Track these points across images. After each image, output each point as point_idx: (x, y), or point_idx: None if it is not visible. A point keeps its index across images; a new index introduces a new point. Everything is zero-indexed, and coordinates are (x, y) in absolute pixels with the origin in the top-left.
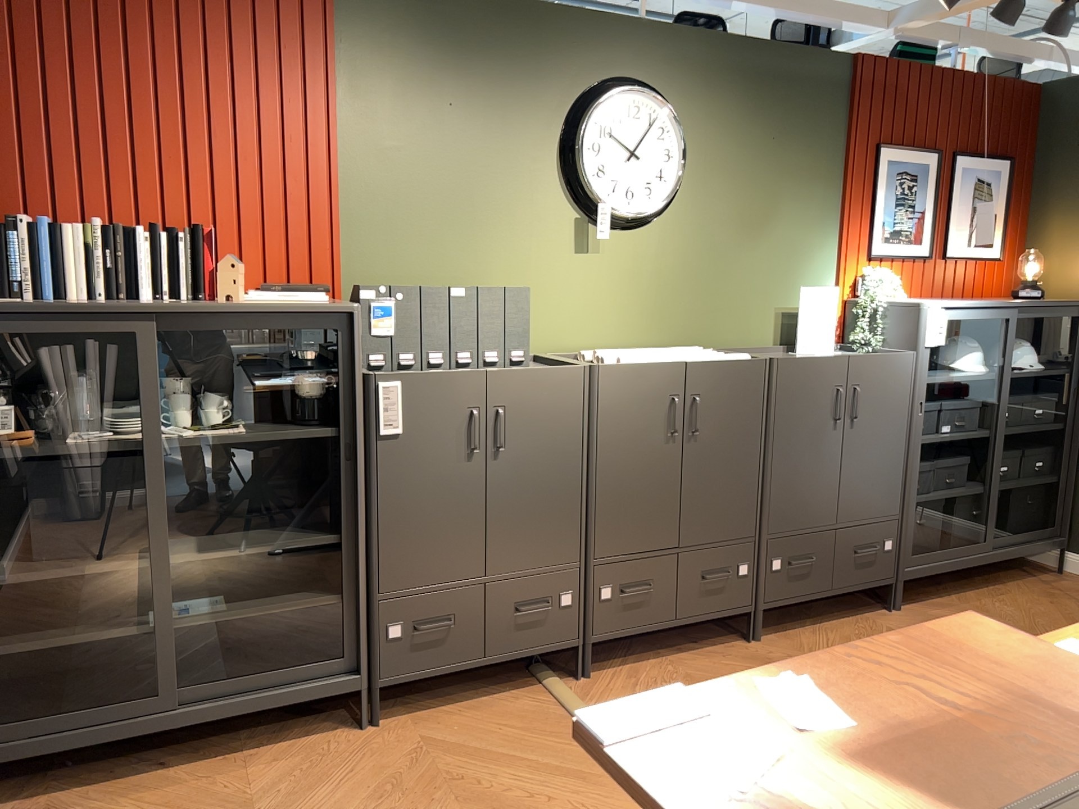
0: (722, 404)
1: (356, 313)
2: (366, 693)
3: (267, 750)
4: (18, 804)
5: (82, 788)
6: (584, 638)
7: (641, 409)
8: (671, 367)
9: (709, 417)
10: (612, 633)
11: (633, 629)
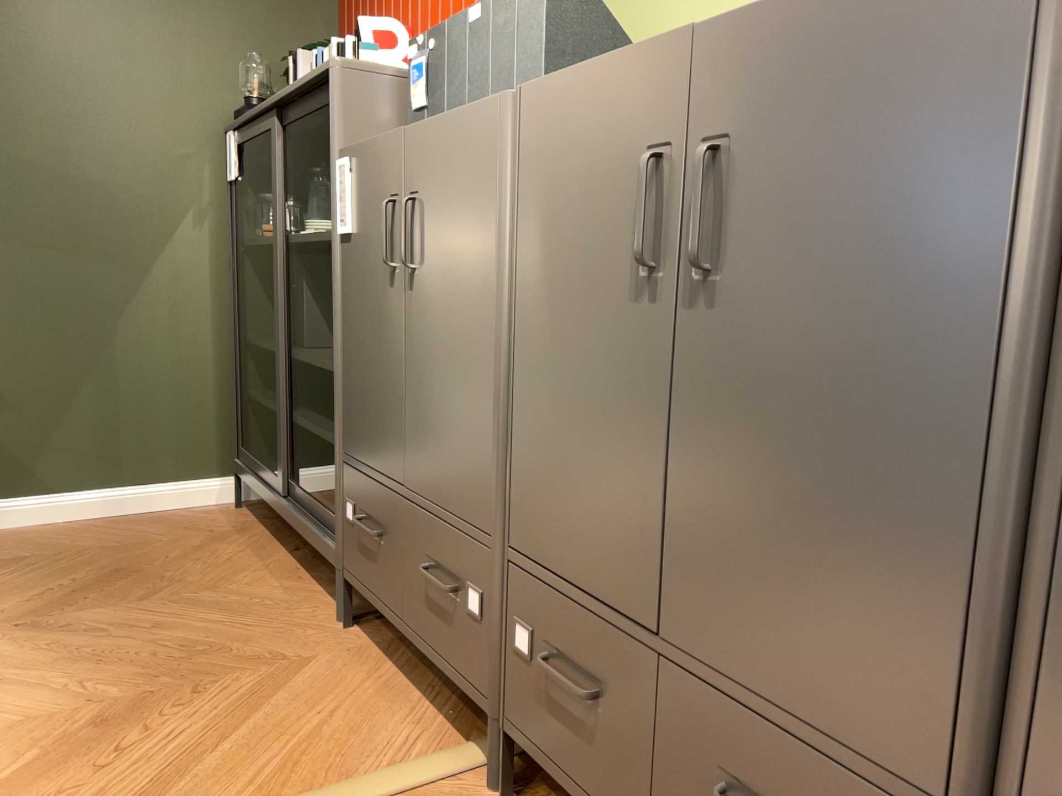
0: (803, 163)
1: (333, 73)
2: (343, 580)
3: (305, 583)
4: (252, 522)
5: (267, 533)
6: (496, 708)
7: (585, 192)
8: (650, 57)
9: (758, 218)
10: (530, 742)
11: (562, 771)
